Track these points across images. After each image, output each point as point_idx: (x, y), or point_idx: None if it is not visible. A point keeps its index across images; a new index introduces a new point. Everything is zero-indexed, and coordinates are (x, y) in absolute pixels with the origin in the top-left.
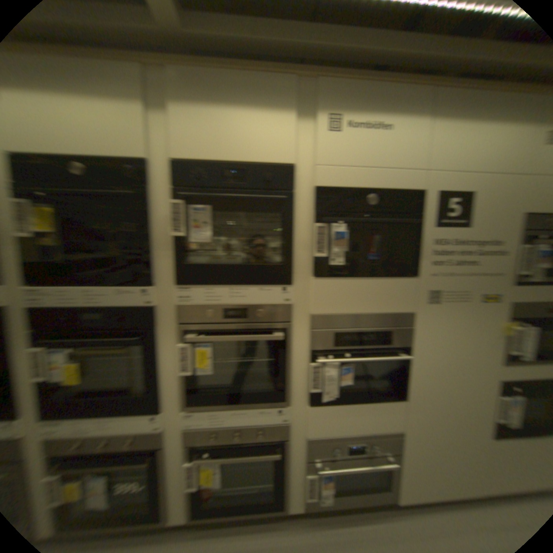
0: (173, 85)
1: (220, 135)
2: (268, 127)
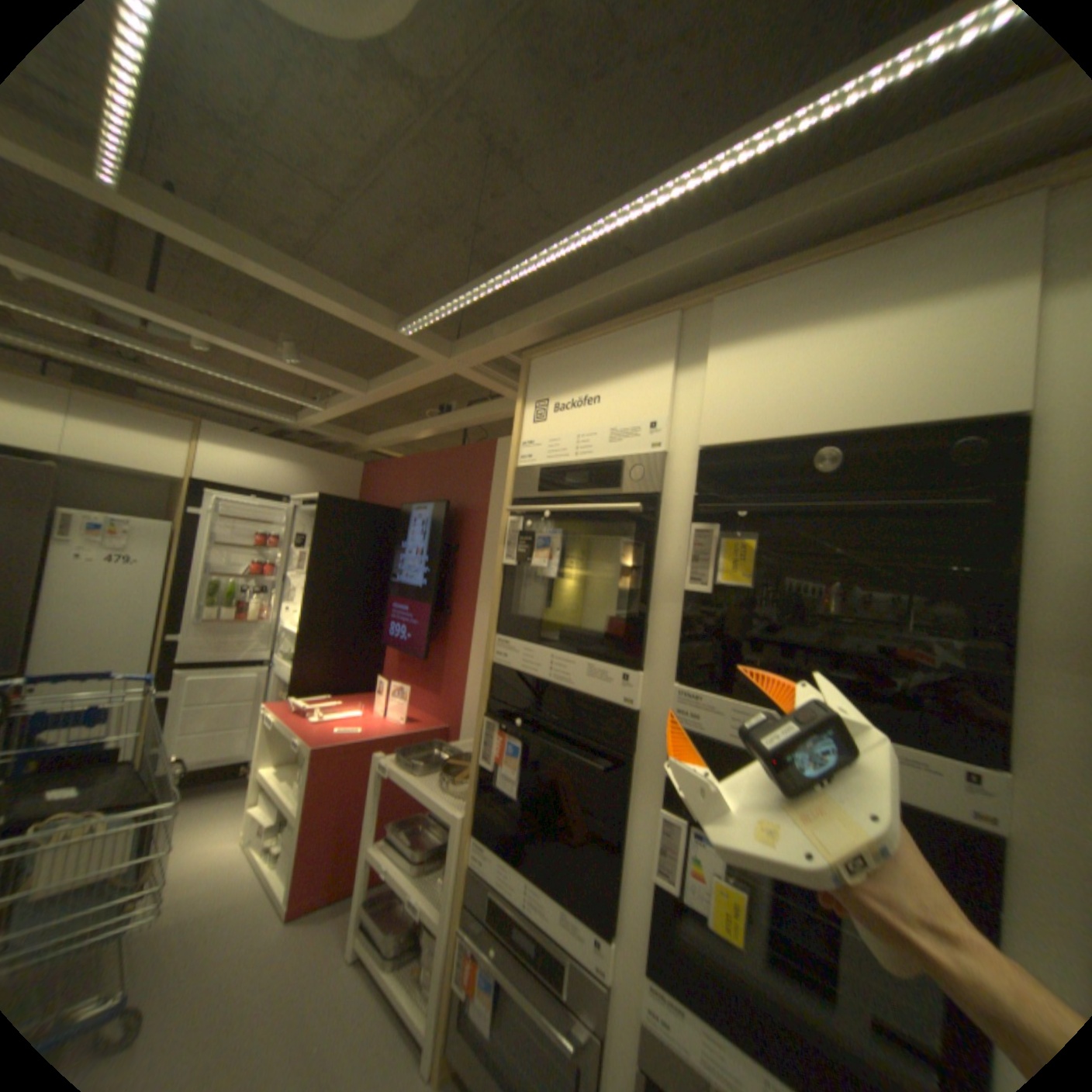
0: None
1: None
2: None
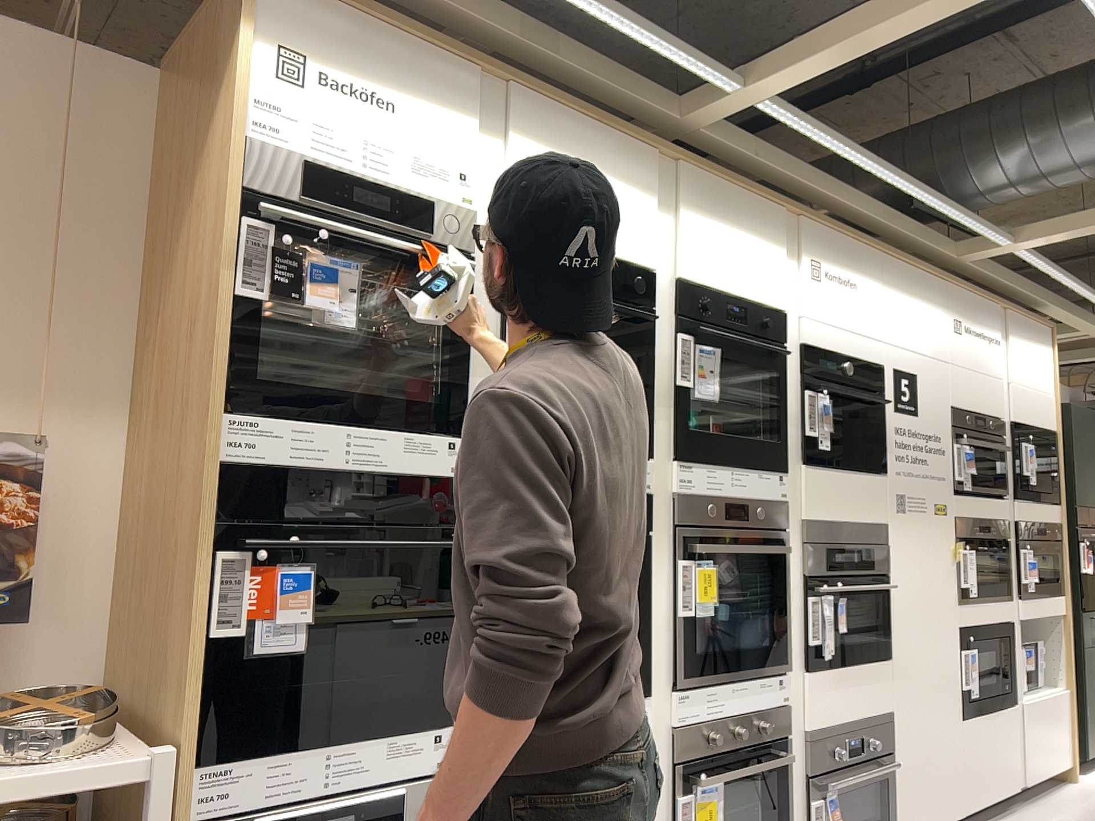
0: (683, 197)
1: (719, 266)
2: (756, 266)
